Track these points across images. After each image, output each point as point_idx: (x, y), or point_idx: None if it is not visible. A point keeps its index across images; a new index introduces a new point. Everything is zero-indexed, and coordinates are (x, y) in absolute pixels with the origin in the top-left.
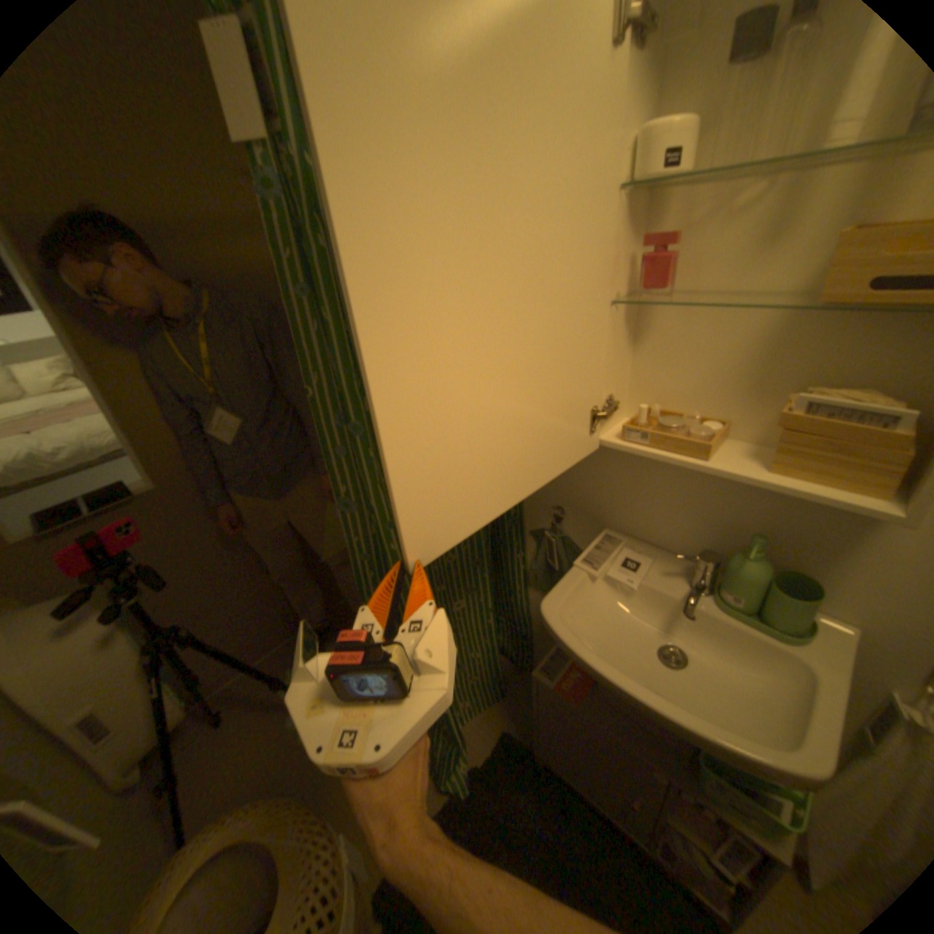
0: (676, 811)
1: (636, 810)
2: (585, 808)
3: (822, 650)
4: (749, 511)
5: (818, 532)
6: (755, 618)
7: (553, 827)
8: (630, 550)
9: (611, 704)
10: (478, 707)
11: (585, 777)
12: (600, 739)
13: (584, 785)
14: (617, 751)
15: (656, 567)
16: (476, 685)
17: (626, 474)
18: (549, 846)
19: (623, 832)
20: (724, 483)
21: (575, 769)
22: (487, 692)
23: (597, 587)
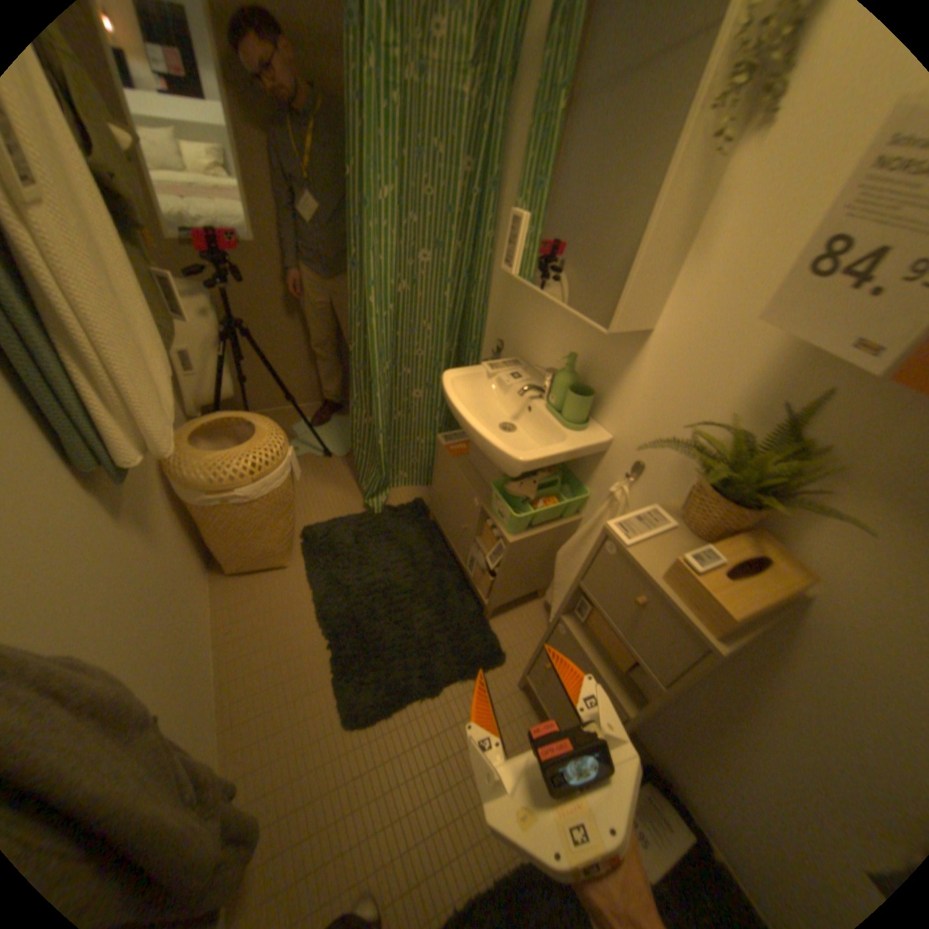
0: (481, 530)
1: (465, 534)
2: (446, 547)
3: (581, 436)
4: (586, 348)
5: (611, 365)
6: (559, 413)
7: (421, 545)
8: (523, 372)
9: (472, 464)
10: (413, 484)
11: (448, 517)
12: (458, 480)
13: (447, 524)
14: (463, 488)
15: (531, 383)
16: (415, 464)
17: (538, 316)
18: (413, 551)
19: (462, 566)
20: (579, 326)
21: (445, 512)
22: (423, 479)
23: (490, 383)
